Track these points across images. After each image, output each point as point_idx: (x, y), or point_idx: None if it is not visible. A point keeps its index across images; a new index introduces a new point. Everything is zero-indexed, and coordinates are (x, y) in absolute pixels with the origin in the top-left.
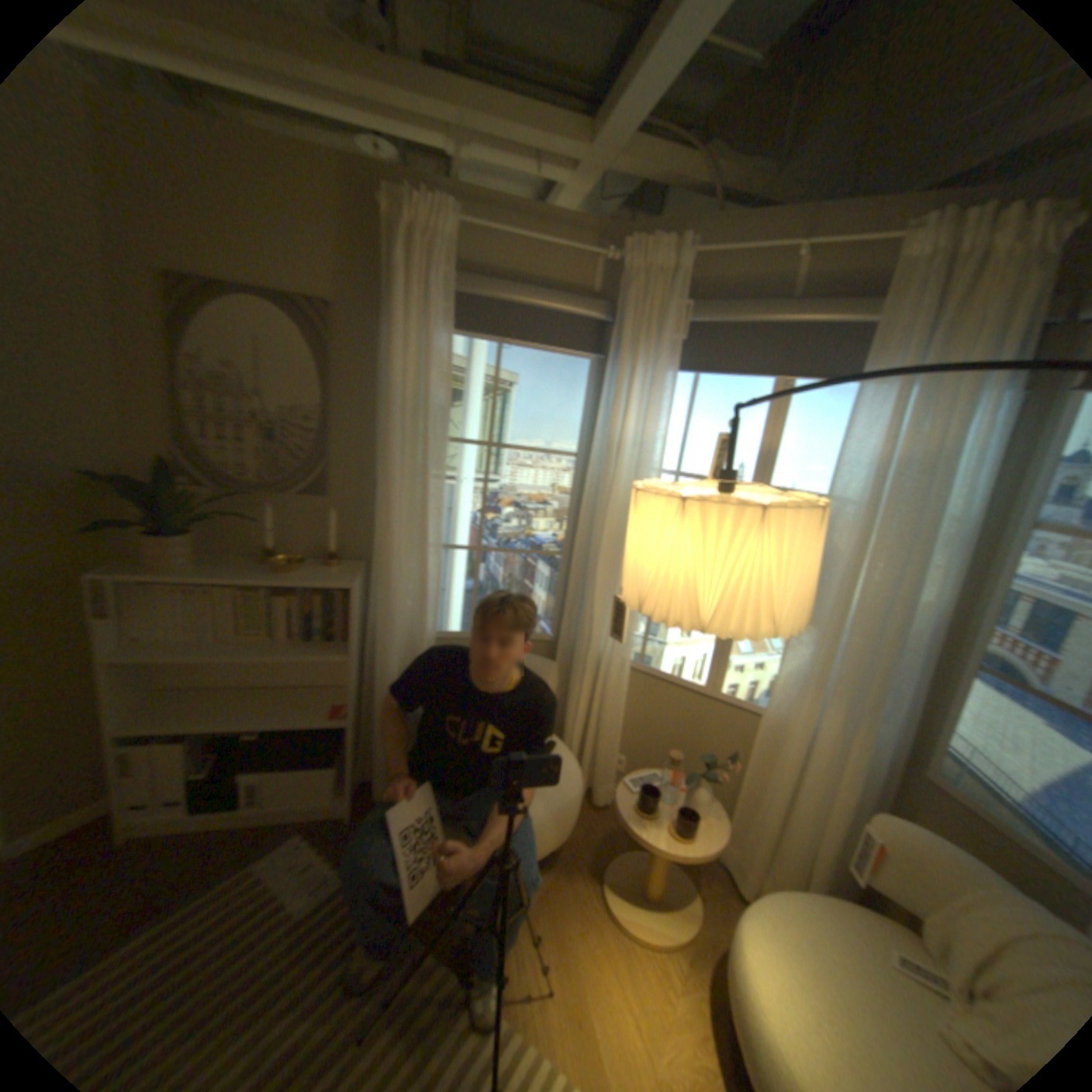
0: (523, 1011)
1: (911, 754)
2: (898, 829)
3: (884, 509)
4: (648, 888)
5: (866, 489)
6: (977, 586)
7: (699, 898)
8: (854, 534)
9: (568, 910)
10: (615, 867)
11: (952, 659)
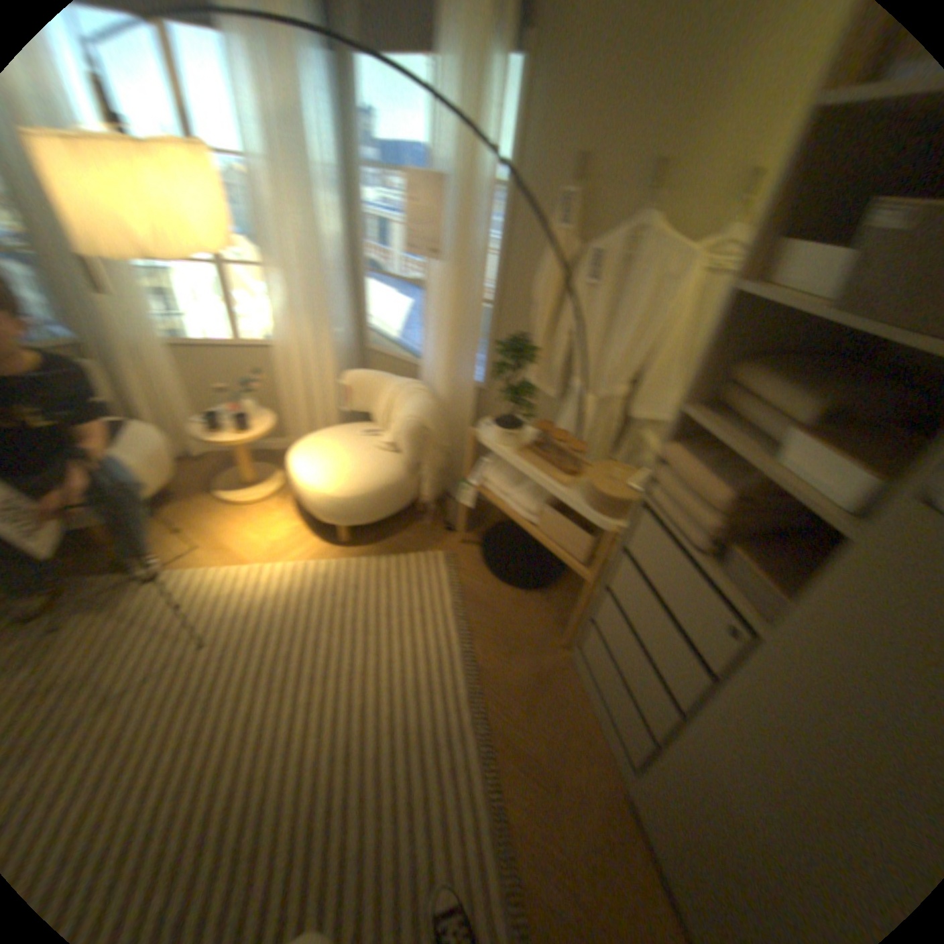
0: (171, 564)
1: (352, 337)
2: (347, 374)
3: (270, 158)
4: (238, 478)
5: (258, 143)
6: (348, 216)
7: (275, 470)
8: (264, 185)
9: (186, 515)
10: (213, 481)
11: (352, 270)
